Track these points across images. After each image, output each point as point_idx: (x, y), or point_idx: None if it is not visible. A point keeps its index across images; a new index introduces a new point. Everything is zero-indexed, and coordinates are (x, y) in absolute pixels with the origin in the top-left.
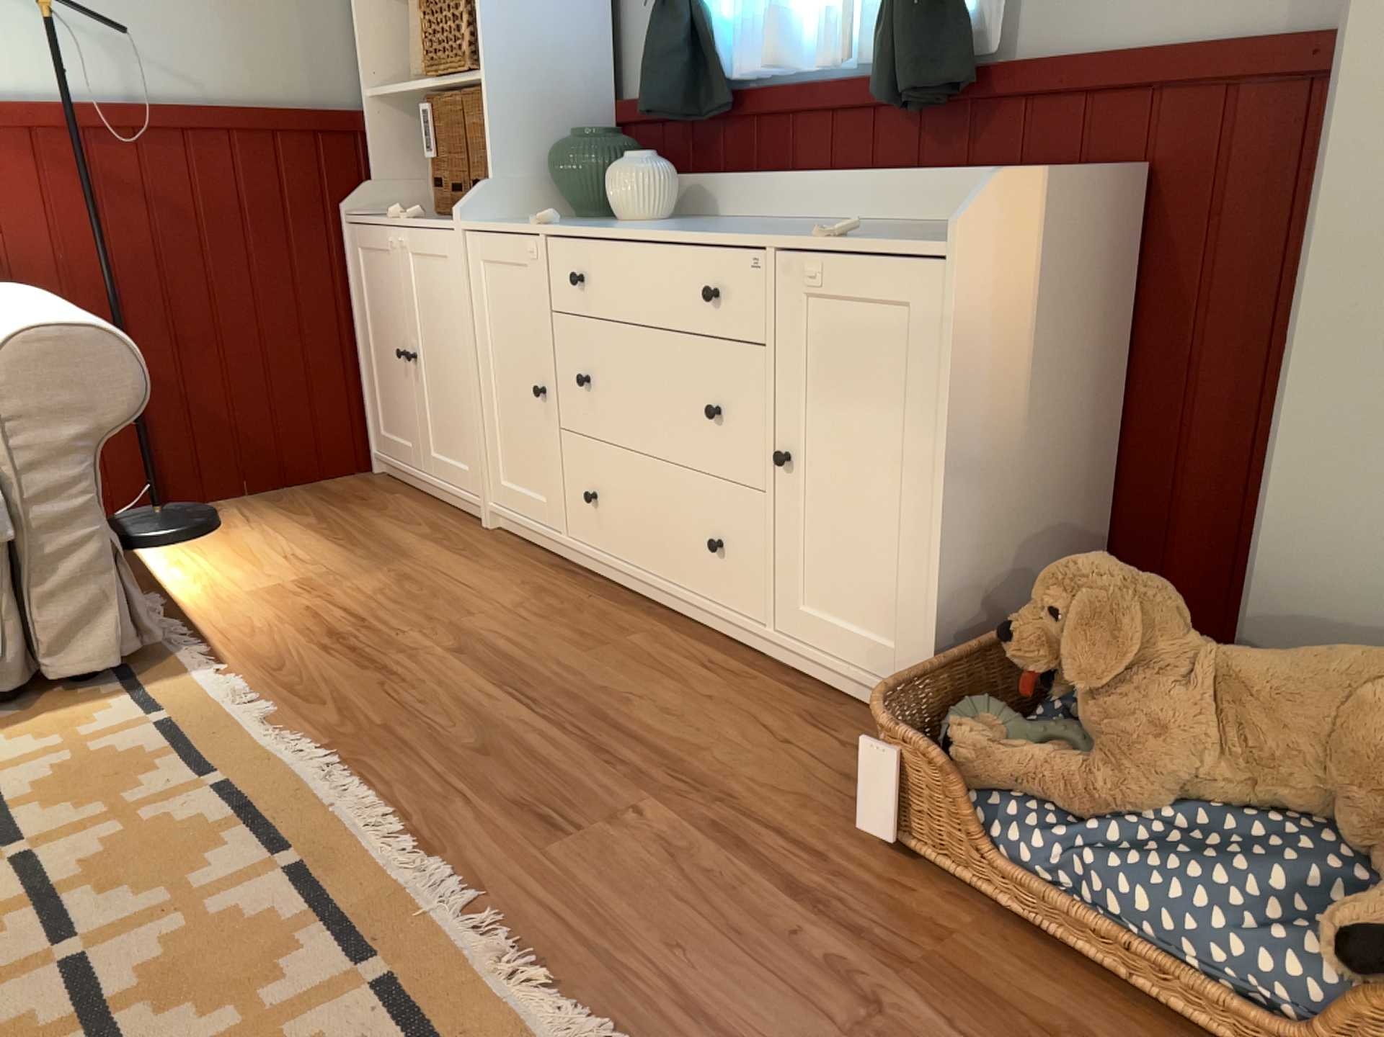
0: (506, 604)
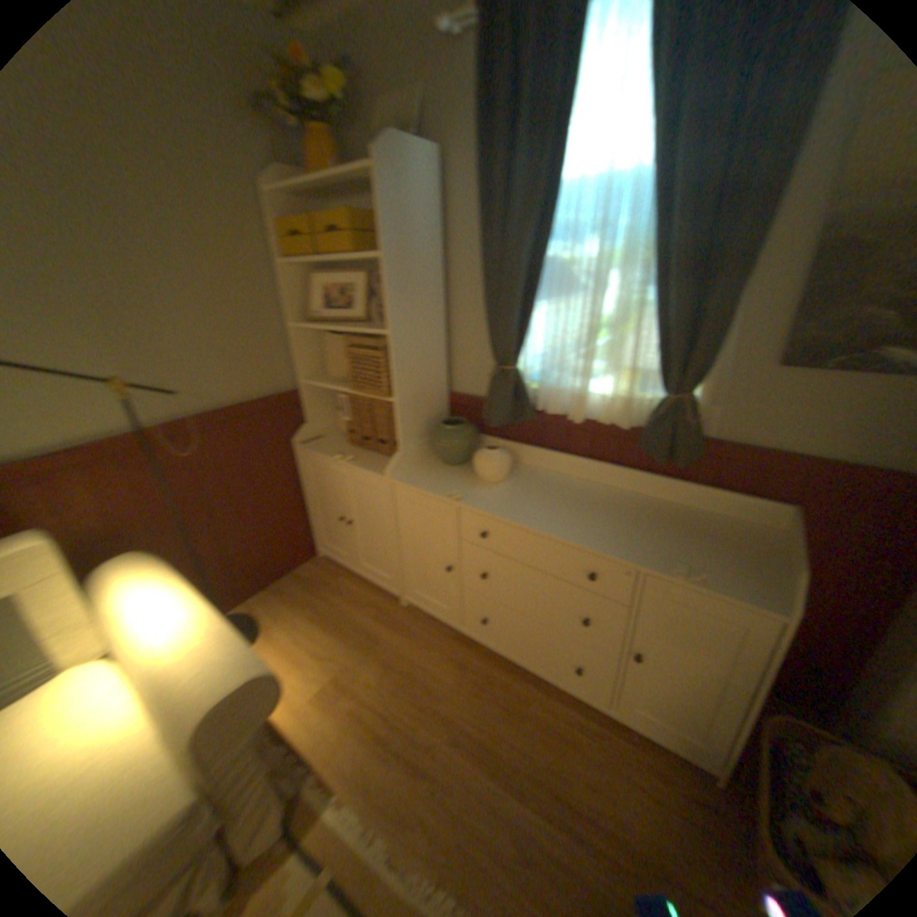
0: (451, 683)
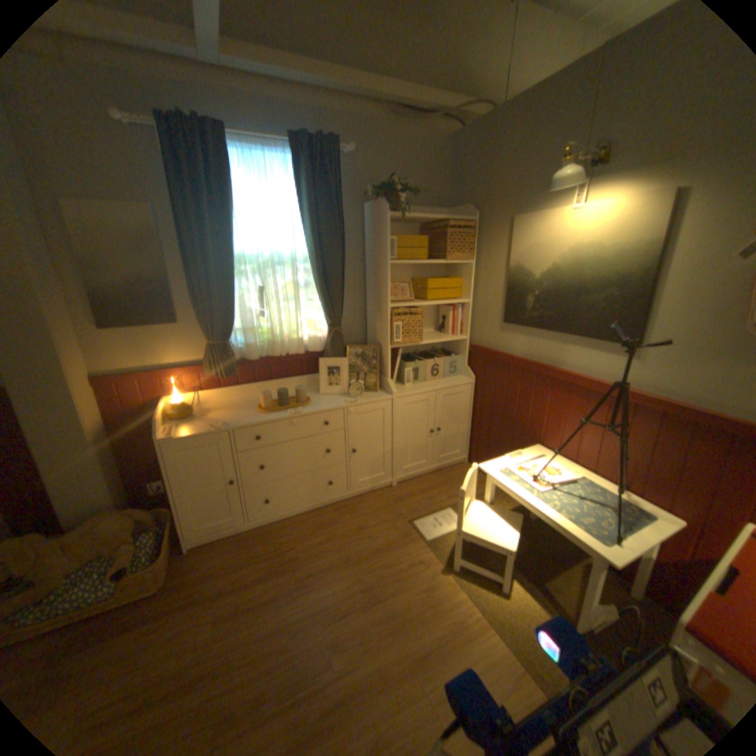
0: None
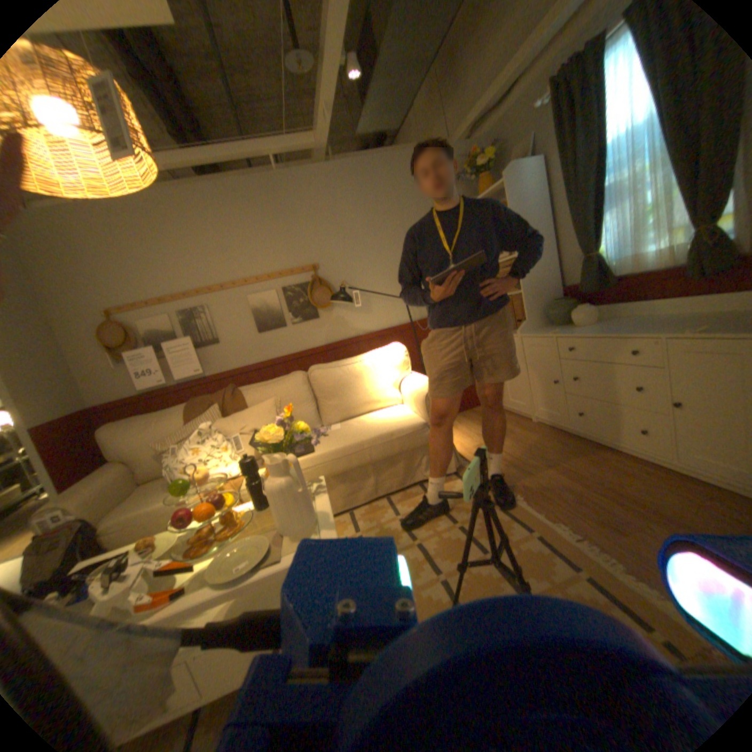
0: (557, 449)
